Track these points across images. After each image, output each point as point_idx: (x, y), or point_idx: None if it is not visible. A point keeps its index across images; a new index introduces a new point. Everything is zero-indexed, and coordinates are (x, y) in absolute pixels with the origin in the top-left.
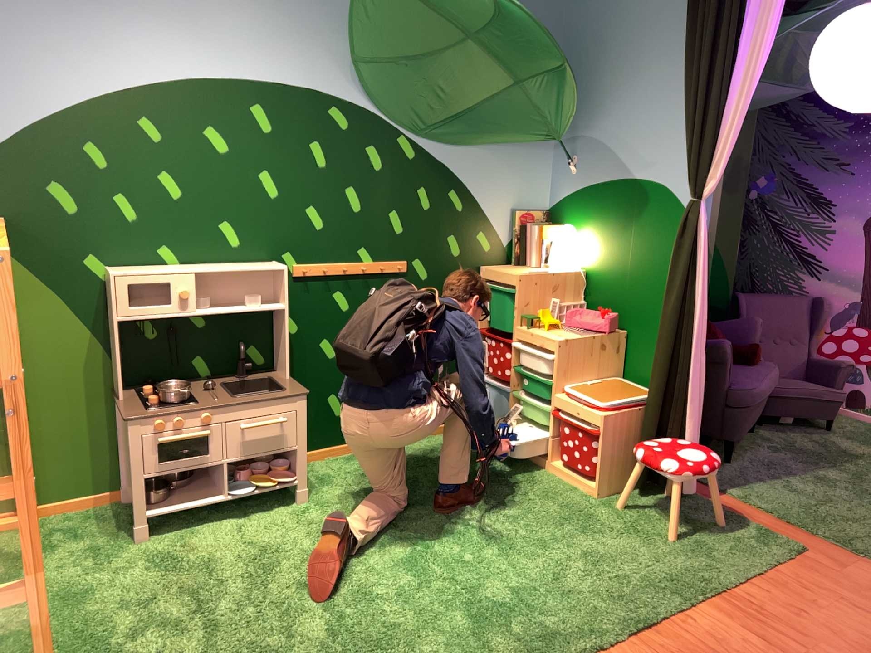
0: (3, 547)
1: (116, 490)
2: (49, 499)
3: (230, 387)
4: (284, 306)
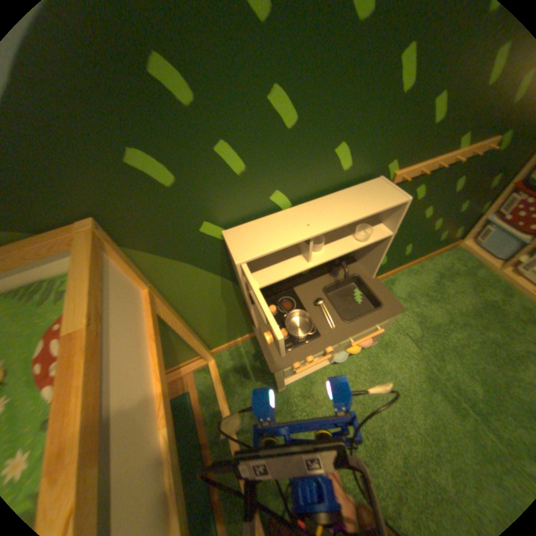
0: (198, 394)
1: (248, 336)
2: (213, 349)
3: (326, 290)
4: (390, 232)
